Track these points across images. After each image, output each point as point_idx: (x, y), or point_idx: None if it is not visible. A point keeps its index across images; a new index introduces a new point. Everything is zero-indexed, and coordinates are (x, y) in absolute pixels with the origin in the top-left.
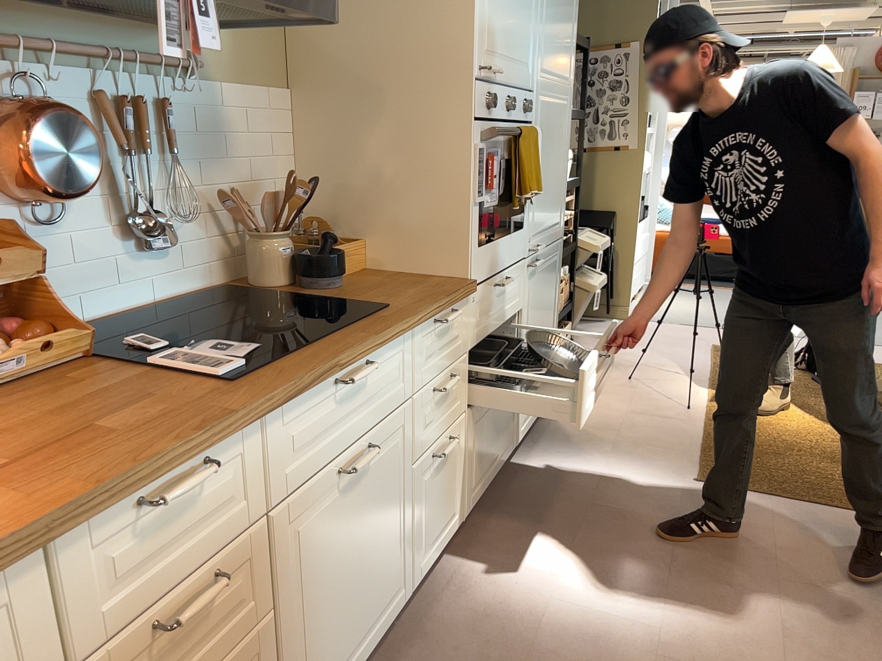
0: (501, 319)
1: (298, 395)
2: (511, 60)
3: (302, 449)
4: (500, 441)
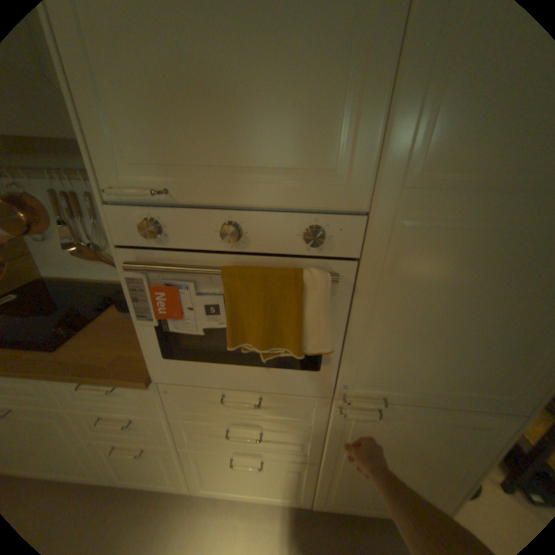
0: (247, 423)
1: None
2: (230, 166)
3: None
4: (262, 491)
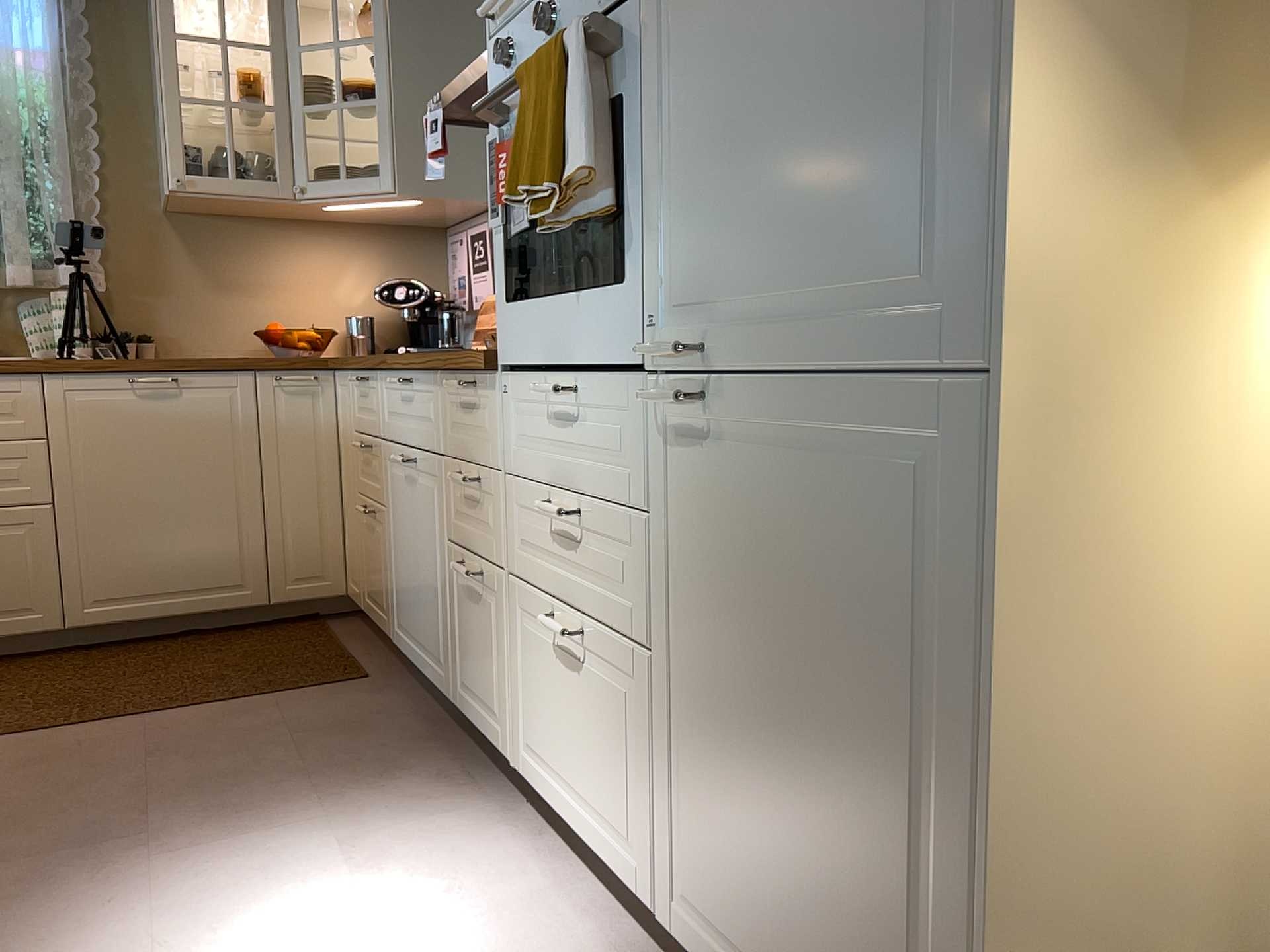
0: (569, 475)
1: (380, 368)
2: None
3: (392, 415)
4: (590, 781)
